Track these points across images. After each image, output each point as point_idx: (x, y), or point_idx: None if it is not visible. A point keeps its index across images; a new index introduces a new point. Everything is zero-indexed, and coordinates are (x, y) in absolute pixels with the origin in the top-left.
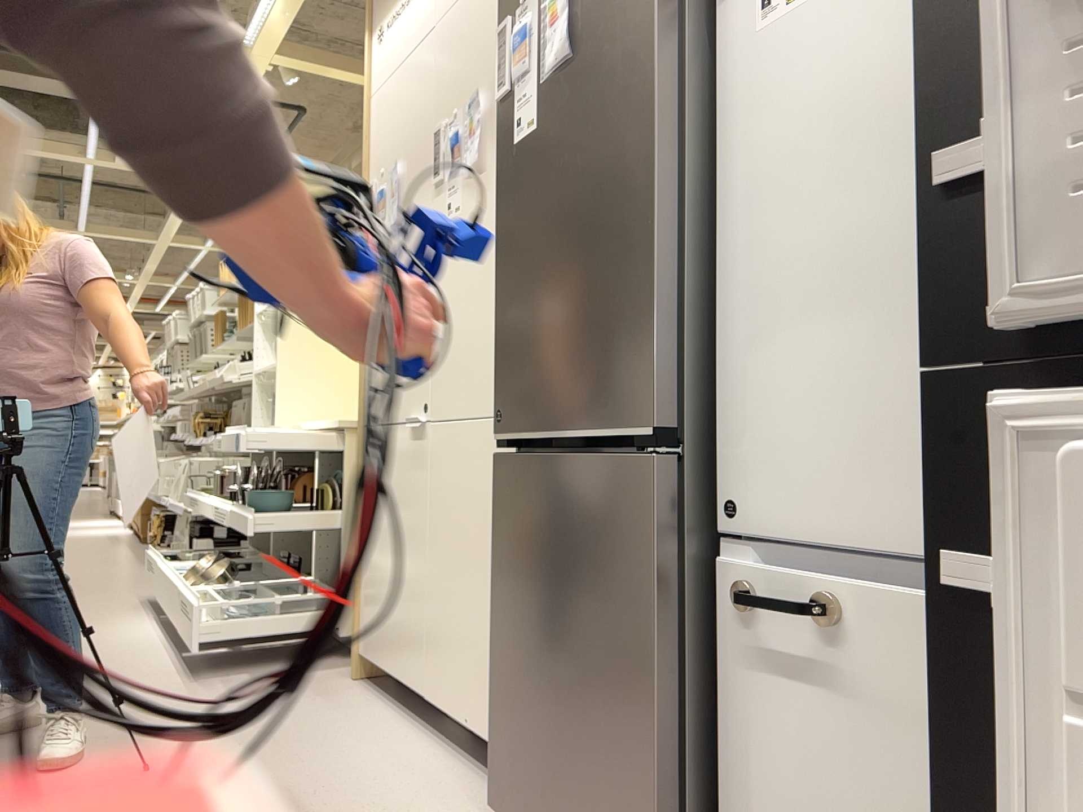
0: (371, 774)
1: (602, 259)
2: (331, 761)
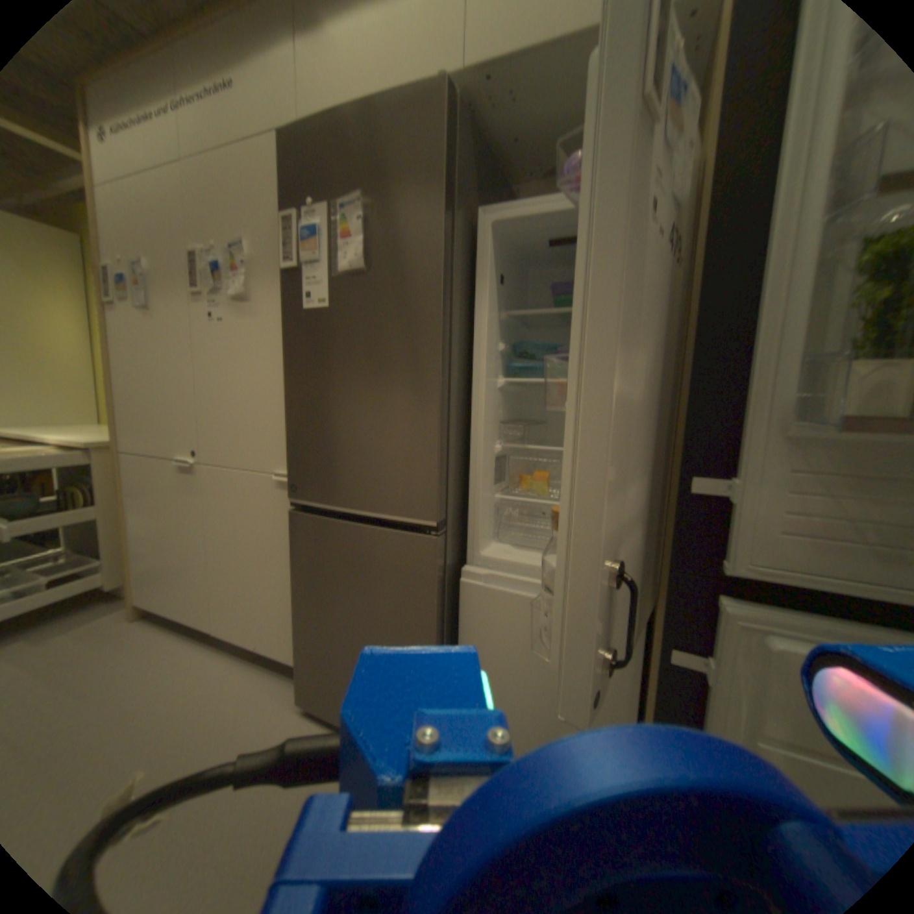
0: (192, 703)
1: (393, 416)
2: (153, 703)
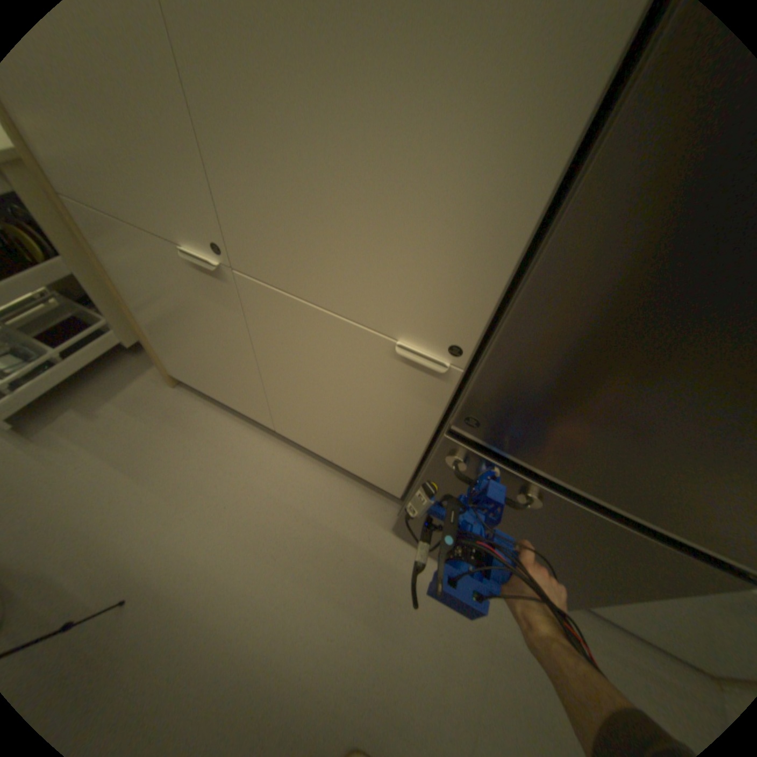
0: (285, 510)
1: None
2: (246, 508)
